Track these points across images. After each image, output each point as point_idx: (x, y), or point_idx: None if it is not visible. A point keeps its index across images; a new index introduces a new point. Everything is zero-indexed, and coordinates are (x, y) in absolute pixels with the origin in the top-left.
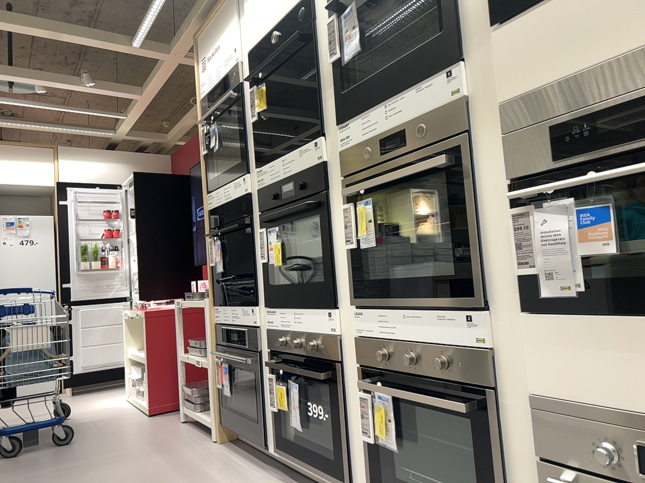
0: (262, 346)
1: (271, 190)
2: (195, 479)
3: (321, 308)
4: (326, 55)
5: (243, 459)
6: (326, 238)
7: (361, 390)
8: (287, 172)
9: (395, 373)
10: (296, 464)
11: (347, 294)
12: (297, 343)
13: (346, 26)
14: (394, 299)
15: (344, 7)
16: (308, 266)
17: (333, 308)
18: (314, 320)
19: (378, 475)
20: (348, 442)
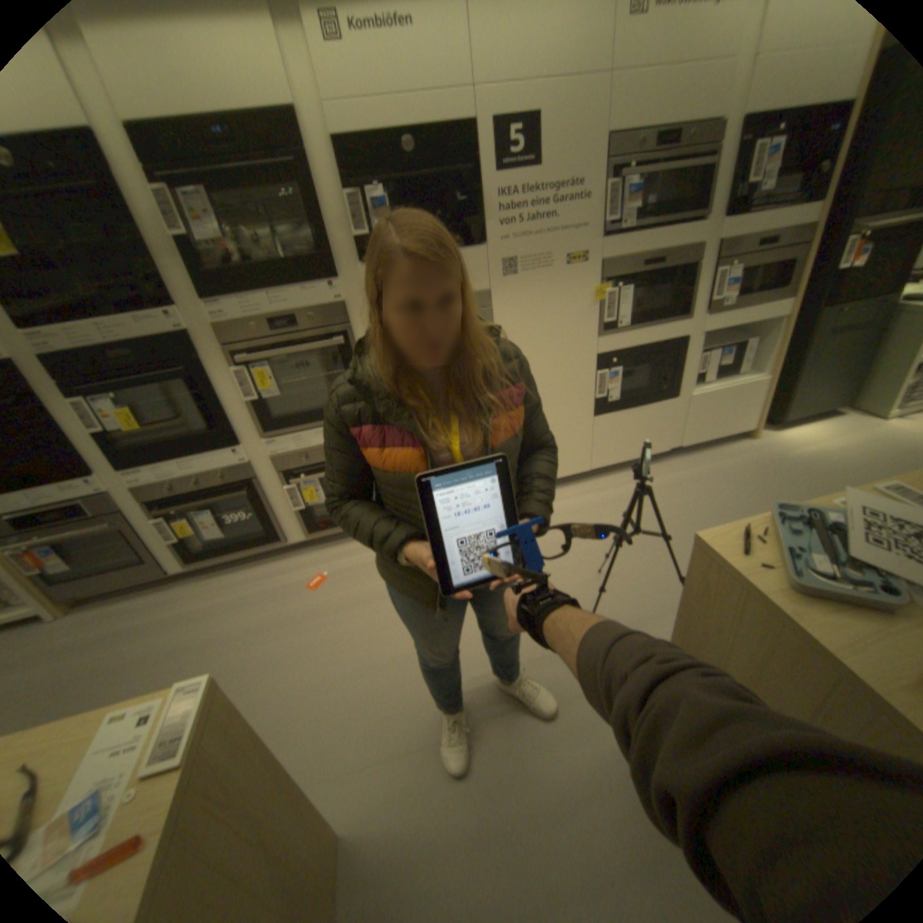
0: (119, 507)
1: (81, 358)
2: (113, 642)
3: (219, 451)
4: (151, 221)
5: (126, 603)
6: (190, 395)
7: (282, 488)
8: (114, 340)
9: (311, 467)
10: (210, 564)
11: (248, 434)
12: (193, 485)
13: (187, 204)
14: (306, 427)
15: (180, 182)
16: (149, 420)
17: (237, 447)
18: (212, 461)
19: (304, 525)
20: (273, 522)
